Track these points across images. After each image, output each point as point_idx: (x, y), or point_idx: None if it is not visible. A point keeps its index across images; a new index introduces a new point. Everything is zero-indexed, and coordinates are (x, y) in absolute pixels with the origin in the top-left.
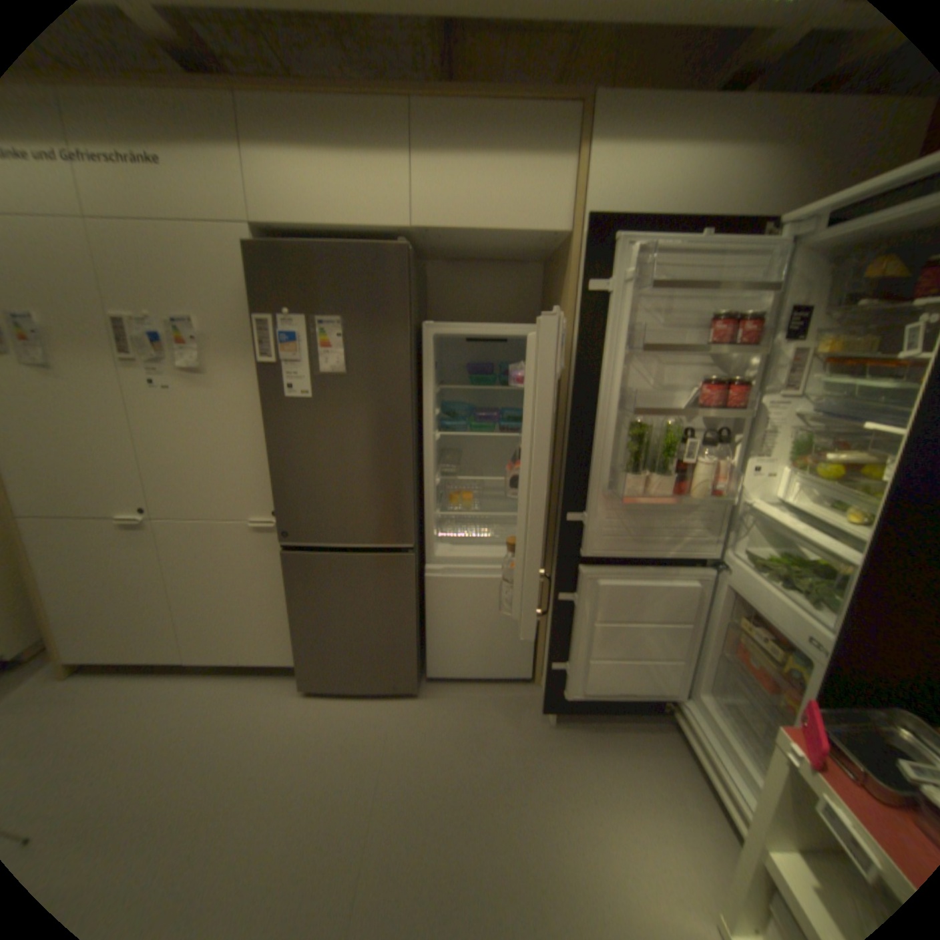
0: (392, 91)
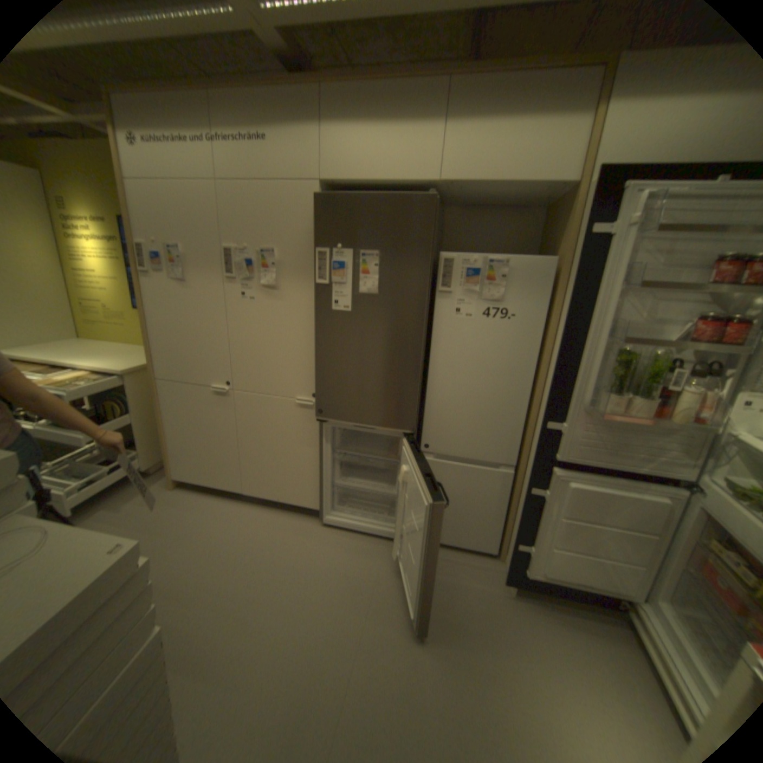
0: (437, 73)
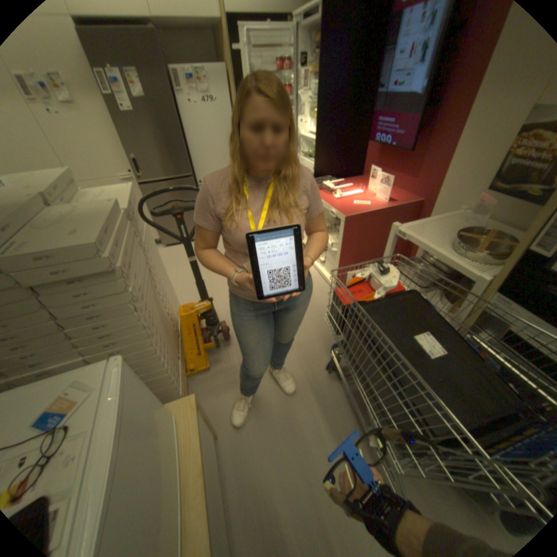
0: None
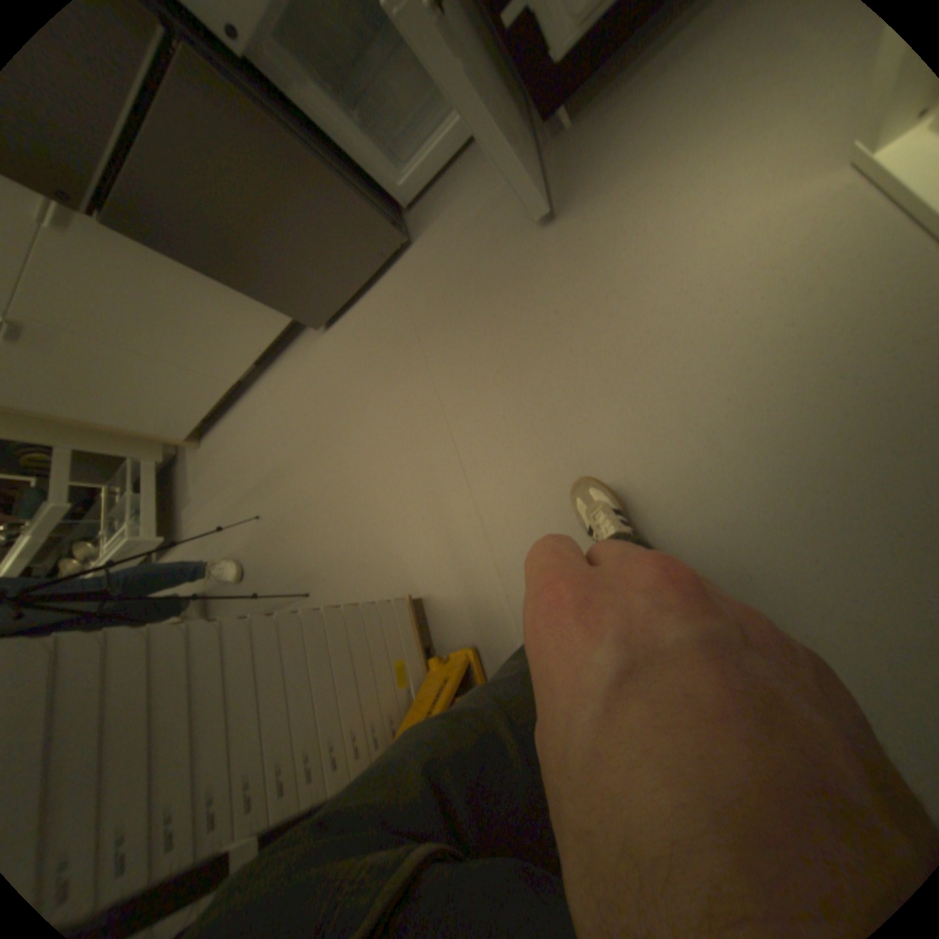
0: None
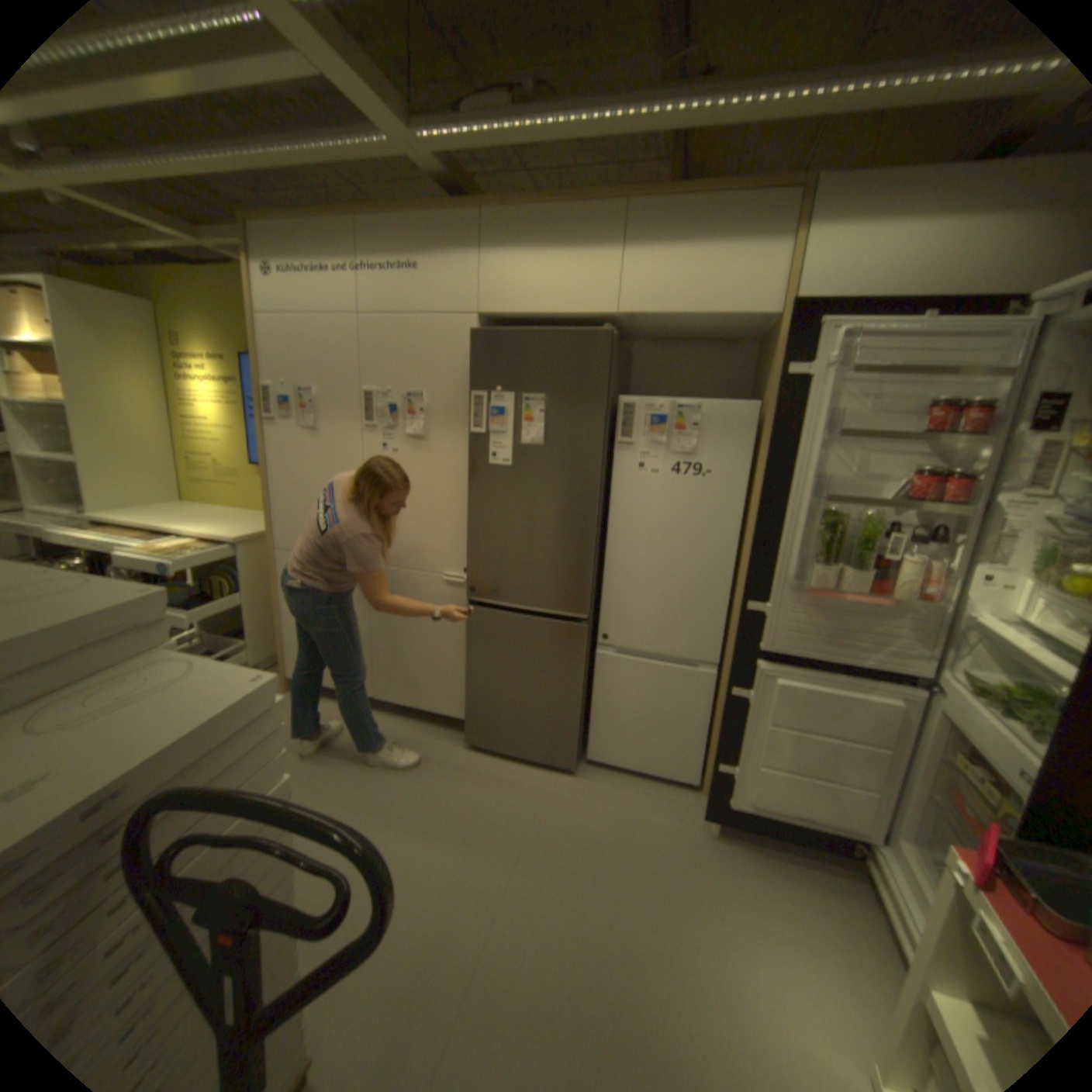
0: (613, 196)
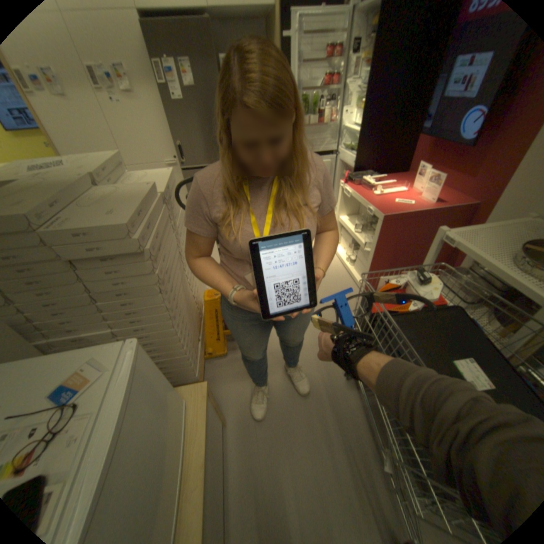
0: None
